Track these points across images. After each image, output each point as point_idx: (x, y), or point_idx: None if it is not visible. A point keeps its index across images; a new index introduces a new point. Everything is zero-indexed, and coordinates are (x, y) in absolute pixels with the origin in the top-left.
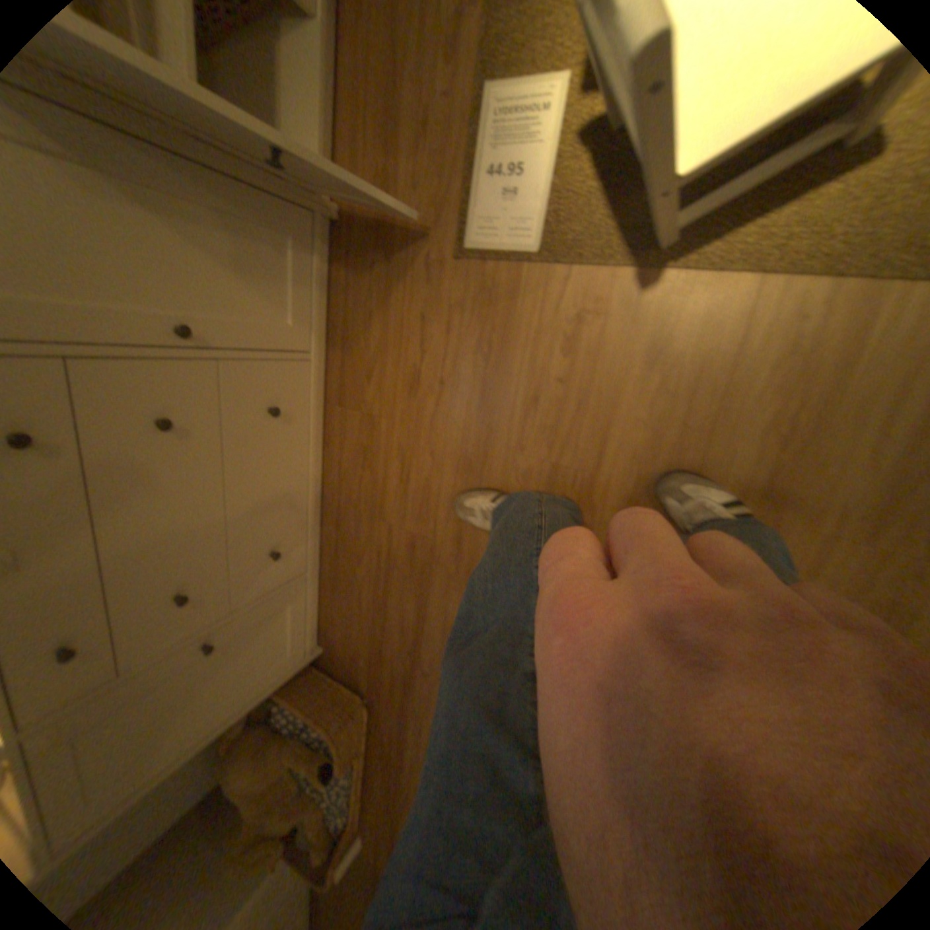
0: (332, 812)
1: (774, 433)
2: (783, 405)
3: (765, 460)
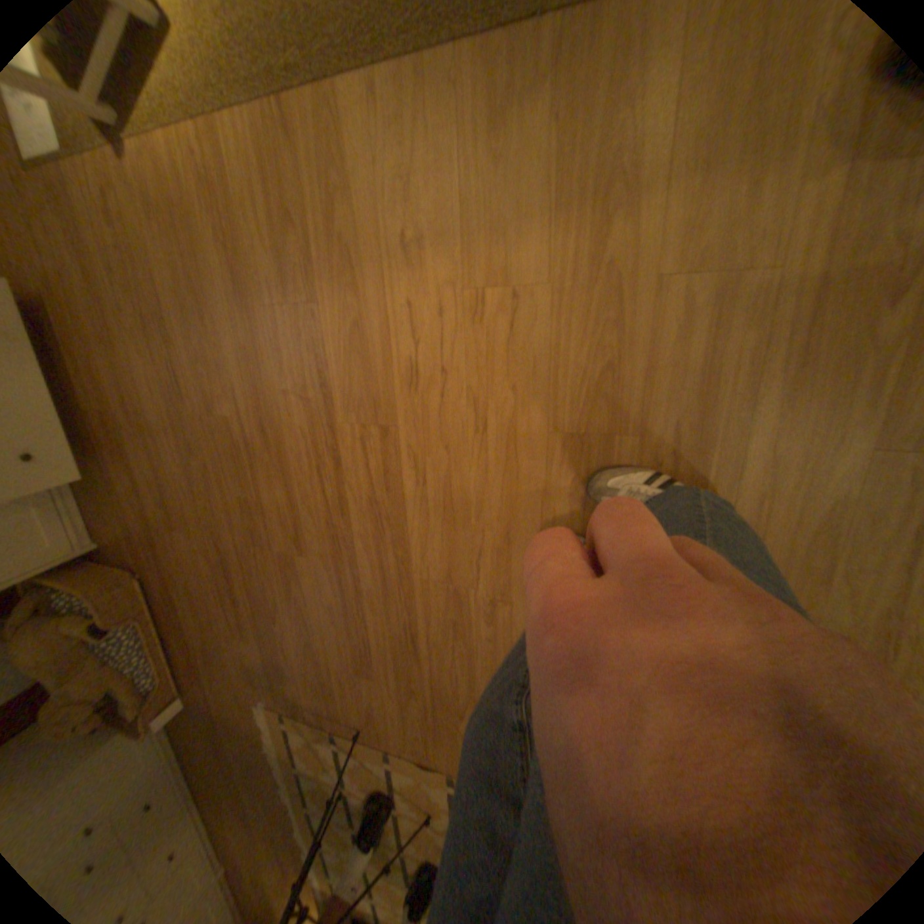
0: (134, 676)
1: (215, 243)
2: (210, 220)
3: (221, 264)
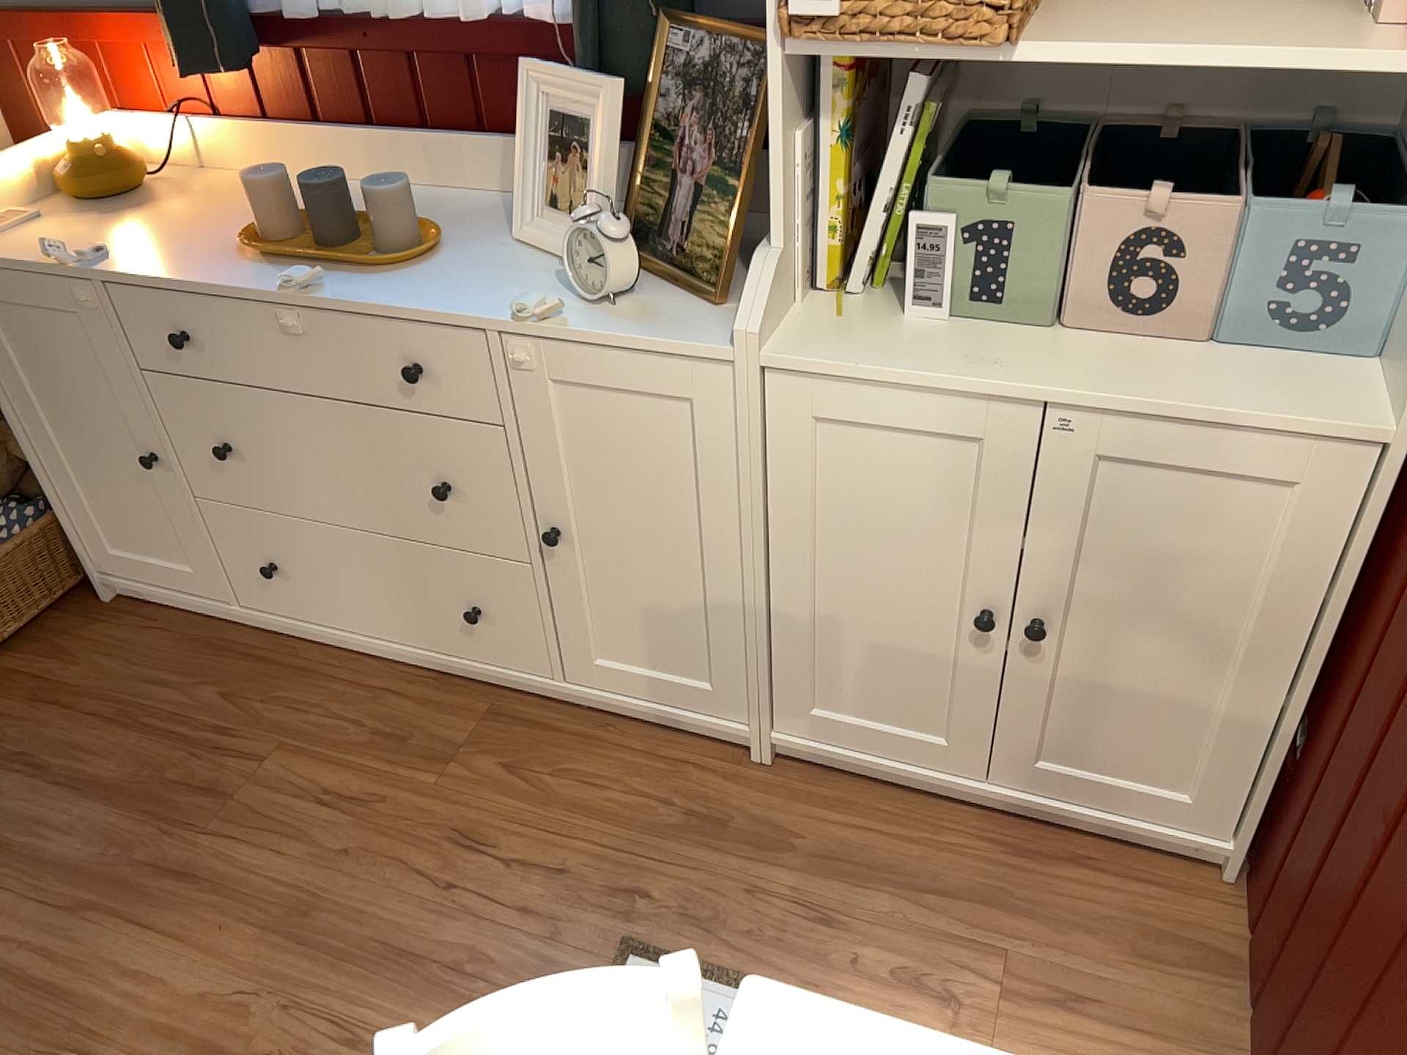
0: None
1: None
2: None
3: None
